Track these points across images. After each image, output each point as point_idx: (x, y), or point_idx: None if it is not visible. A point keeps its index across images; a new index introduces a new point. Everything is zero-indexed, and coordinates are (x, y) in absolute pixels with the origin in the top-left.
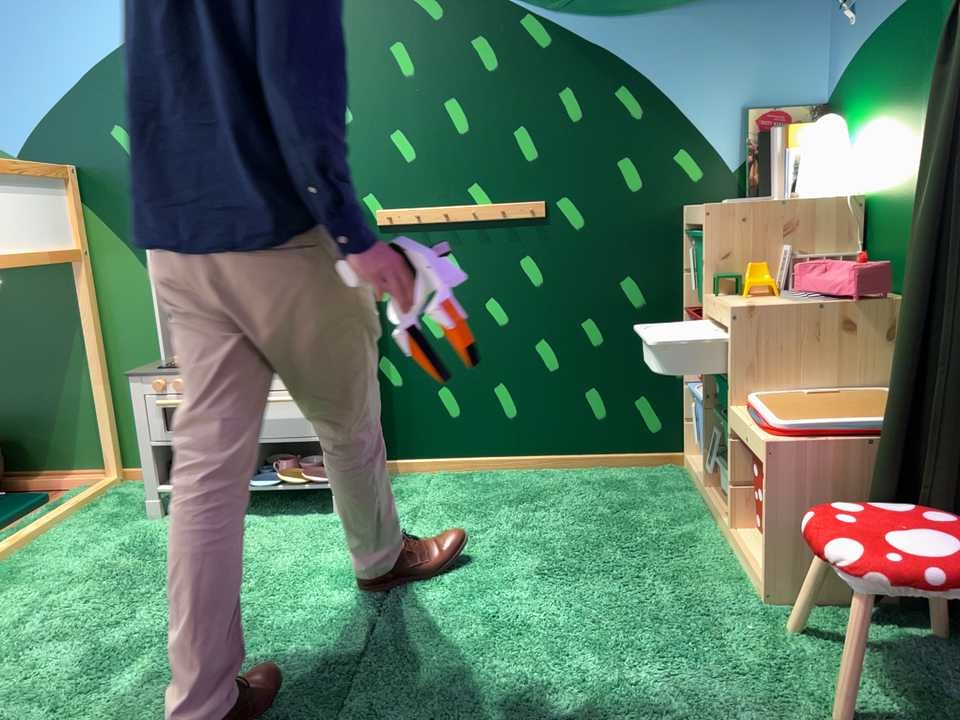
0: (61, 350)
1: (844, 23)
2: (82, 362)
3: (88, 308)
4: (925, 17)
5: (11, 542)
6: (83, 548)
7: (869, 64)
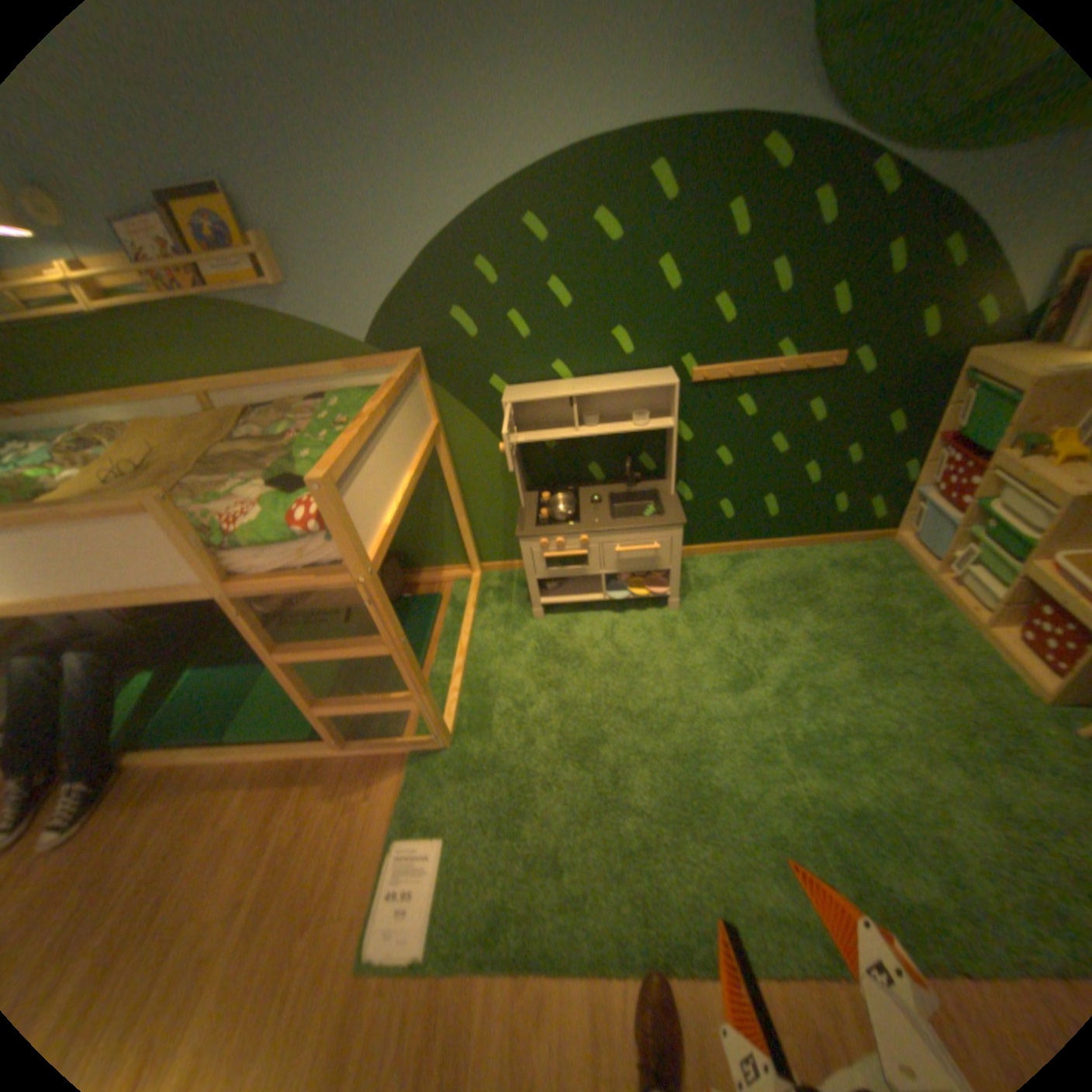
0: (425, 494)
1: None
2: (442, 501)
3: (448, 467)
4: None
5: (462, 656)
6: (509, 653)
7: None
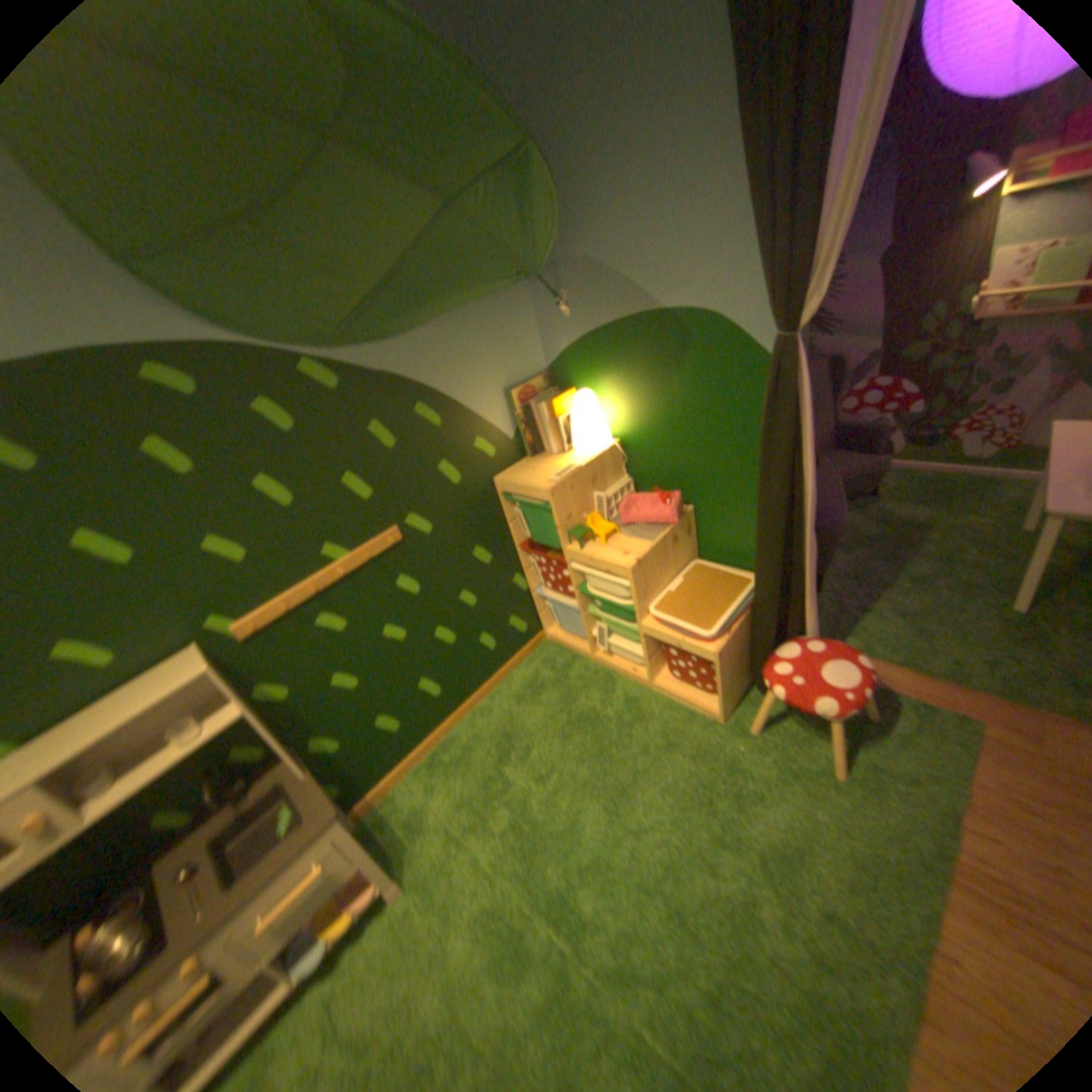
0: None
1: (556, 313)
2: None
3: None
4: (664, 330)
5: None
6: None
7: (599, 350)
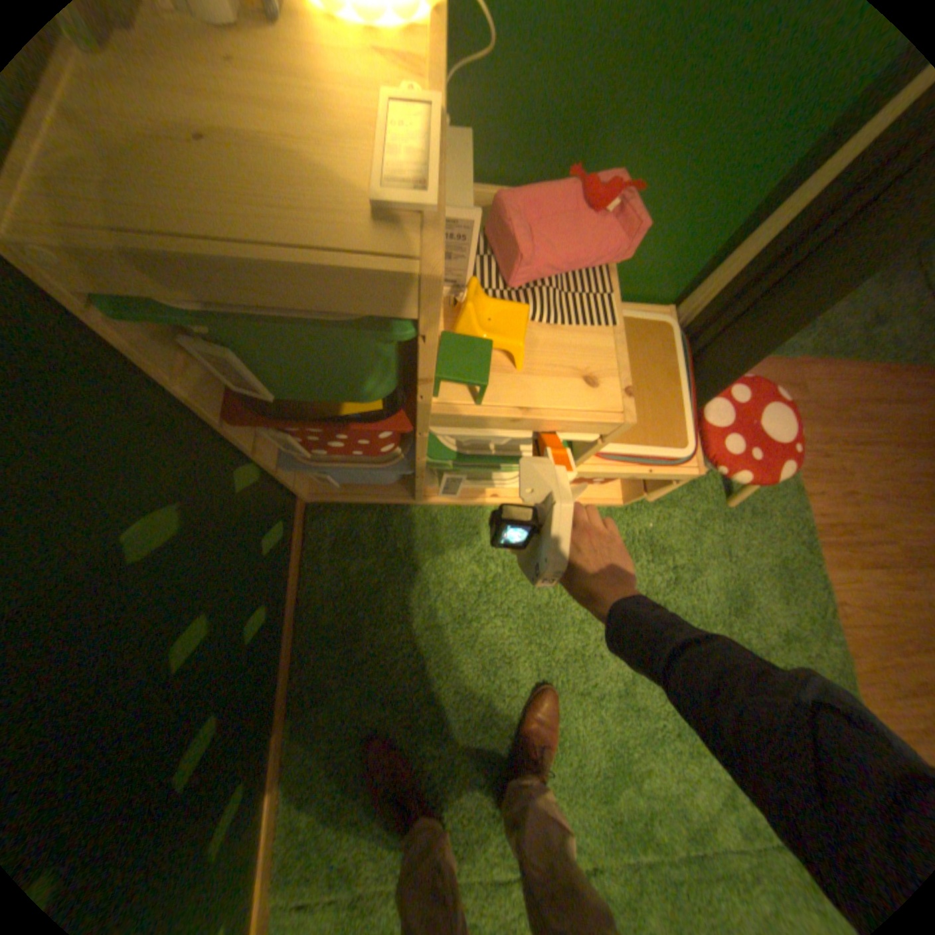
0: None
1: None
2: None
3: None
4: None
5: None
6: None
7: None
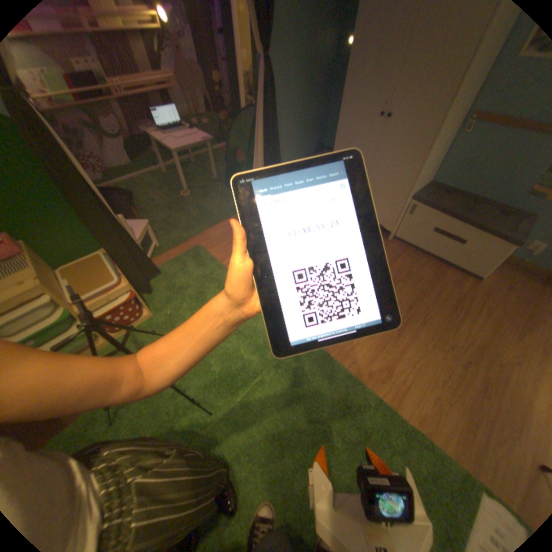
0: None
1: None
2: None
3: None
4: None
5: None
6: None
7: None
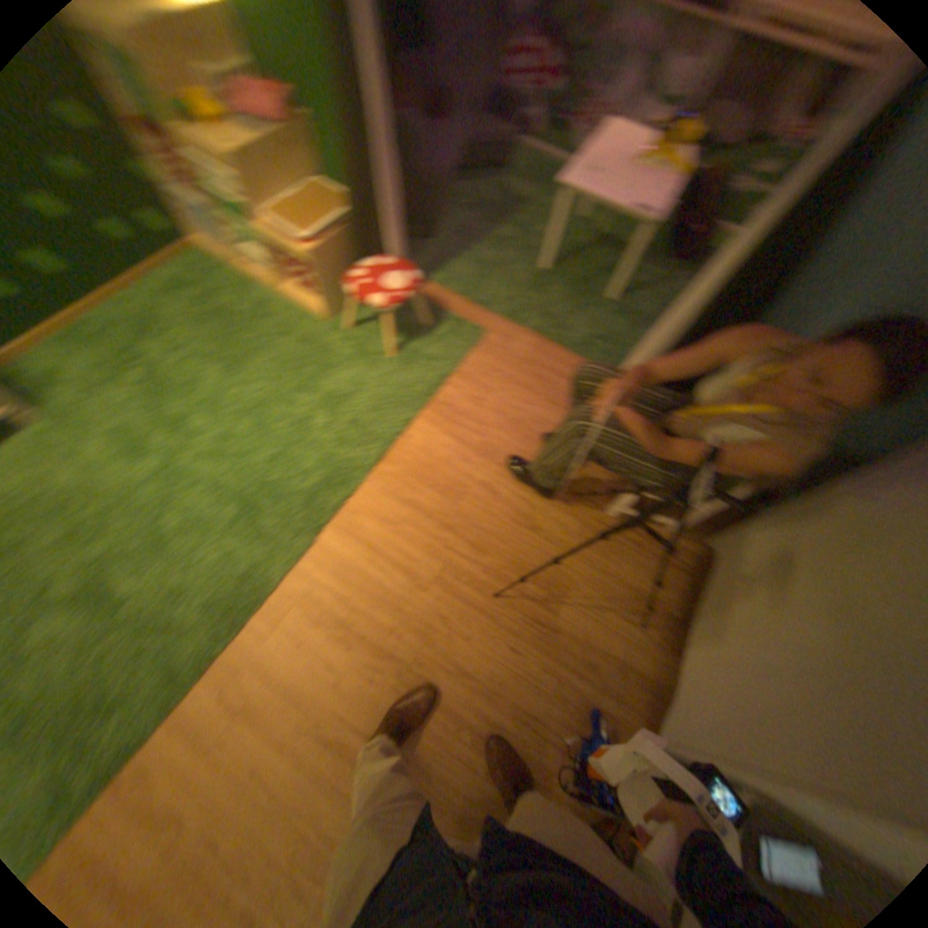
0: None
1: None
2: None
3: None
4: None
5: None
6: None
7: None
